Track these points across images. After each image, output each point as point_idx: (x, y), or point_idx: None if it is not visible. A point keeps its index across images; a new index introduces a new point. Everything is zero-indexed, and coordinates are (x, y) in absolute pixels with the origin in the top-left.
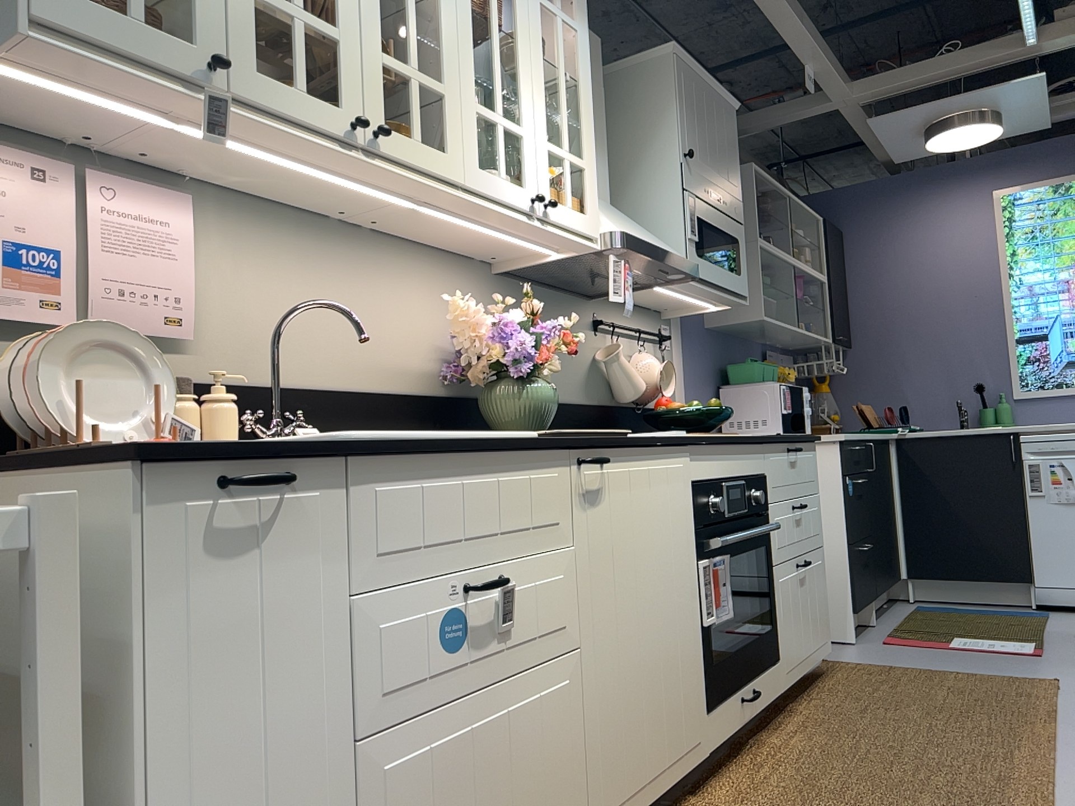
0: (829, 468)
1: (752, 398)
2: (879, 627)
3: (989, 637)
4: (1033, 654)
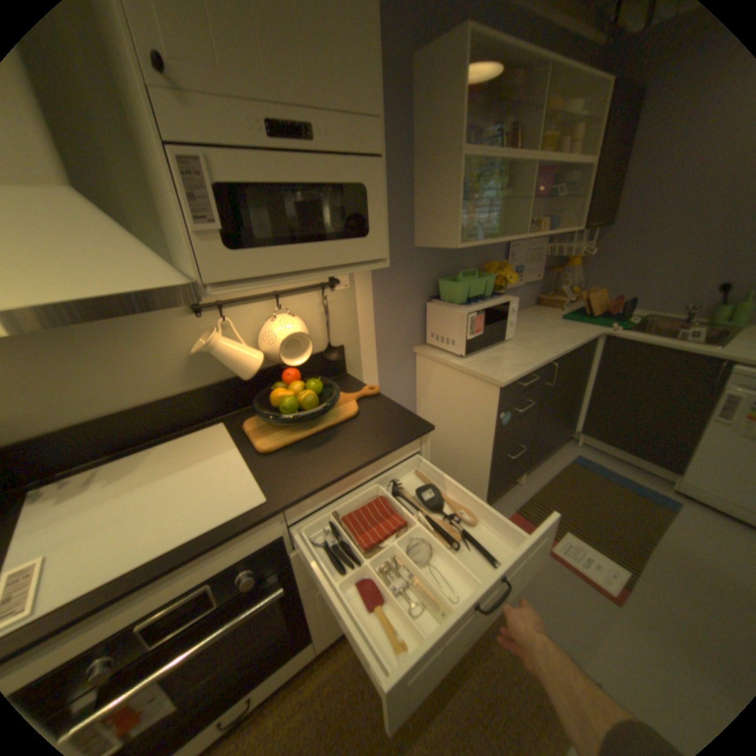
0: (488, 402)
1: (447, 317)
2: (521, 491)
3: (597, 544)
4: (614, 603)
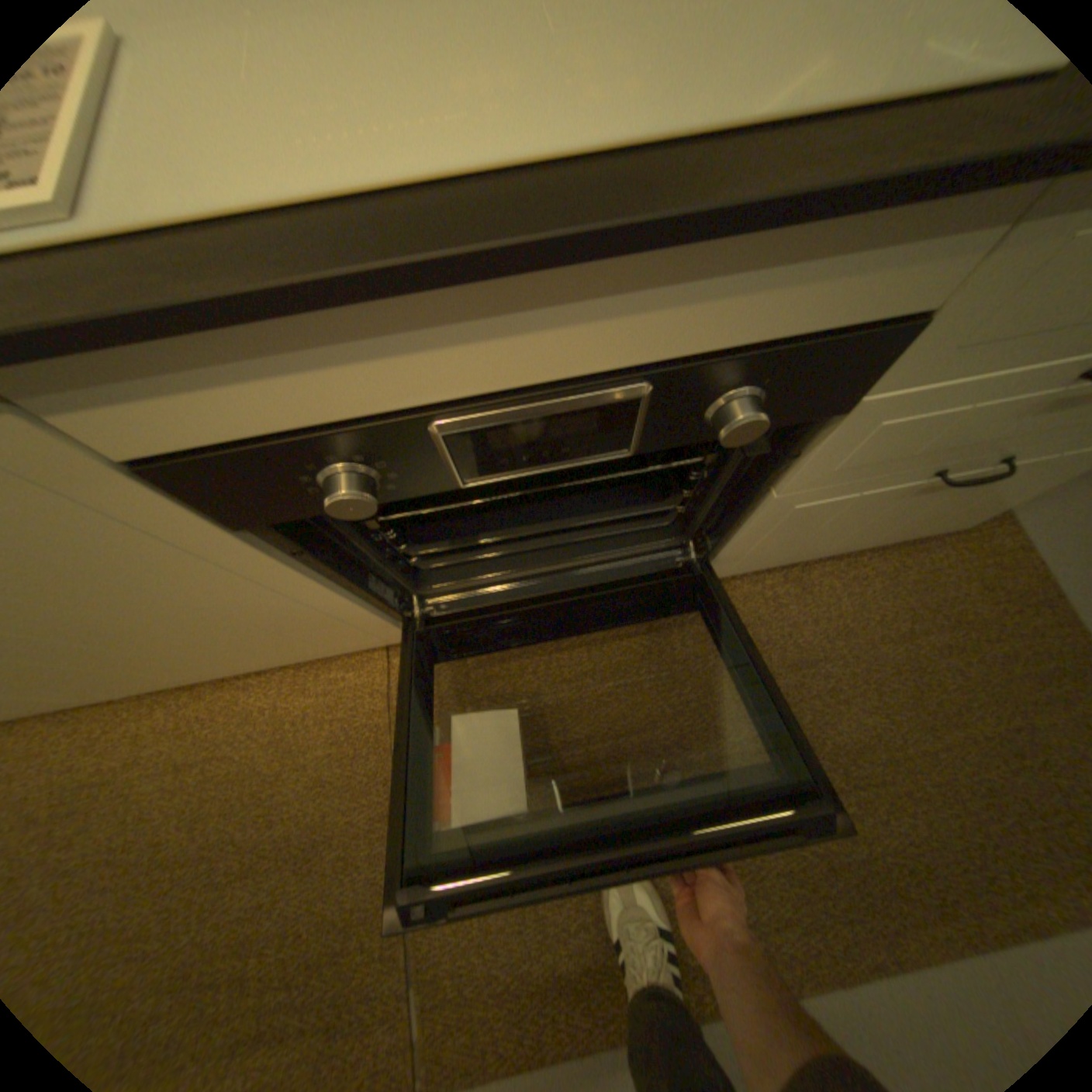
0: None
1: None
2: None
3: None
4: None
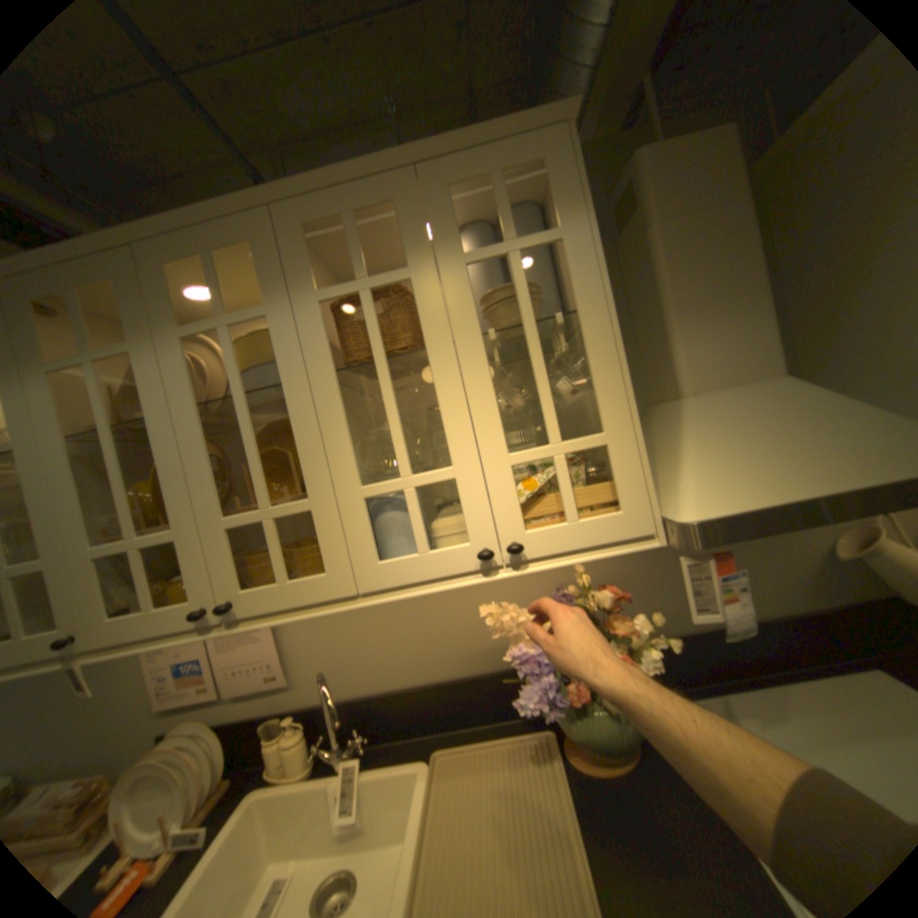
0: None
1: None
2: None
3: None
4: None
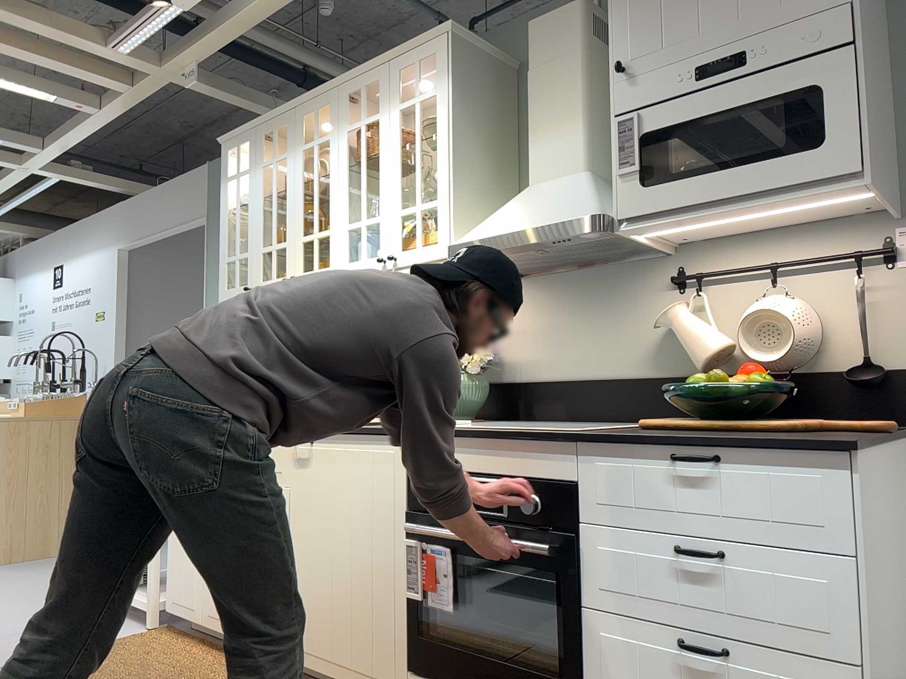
0: None
1: None
2: None
3: None
4: None
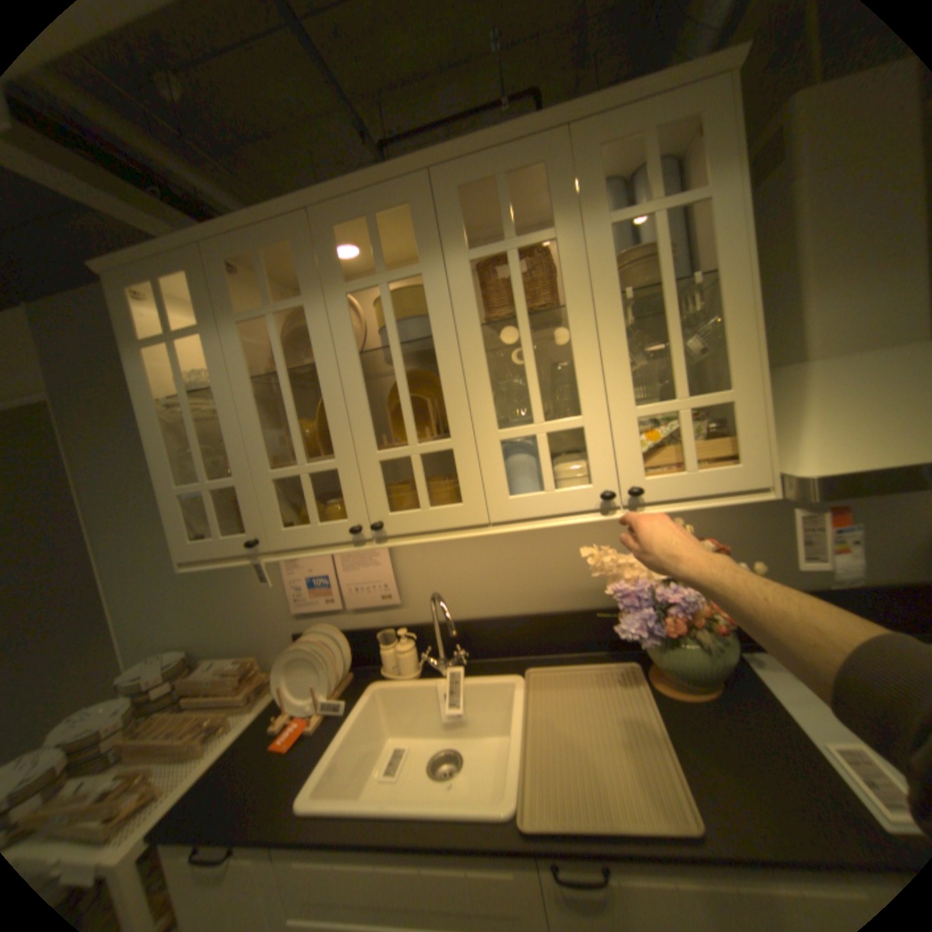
0: None
1: None
2: None
3: None
4: None
